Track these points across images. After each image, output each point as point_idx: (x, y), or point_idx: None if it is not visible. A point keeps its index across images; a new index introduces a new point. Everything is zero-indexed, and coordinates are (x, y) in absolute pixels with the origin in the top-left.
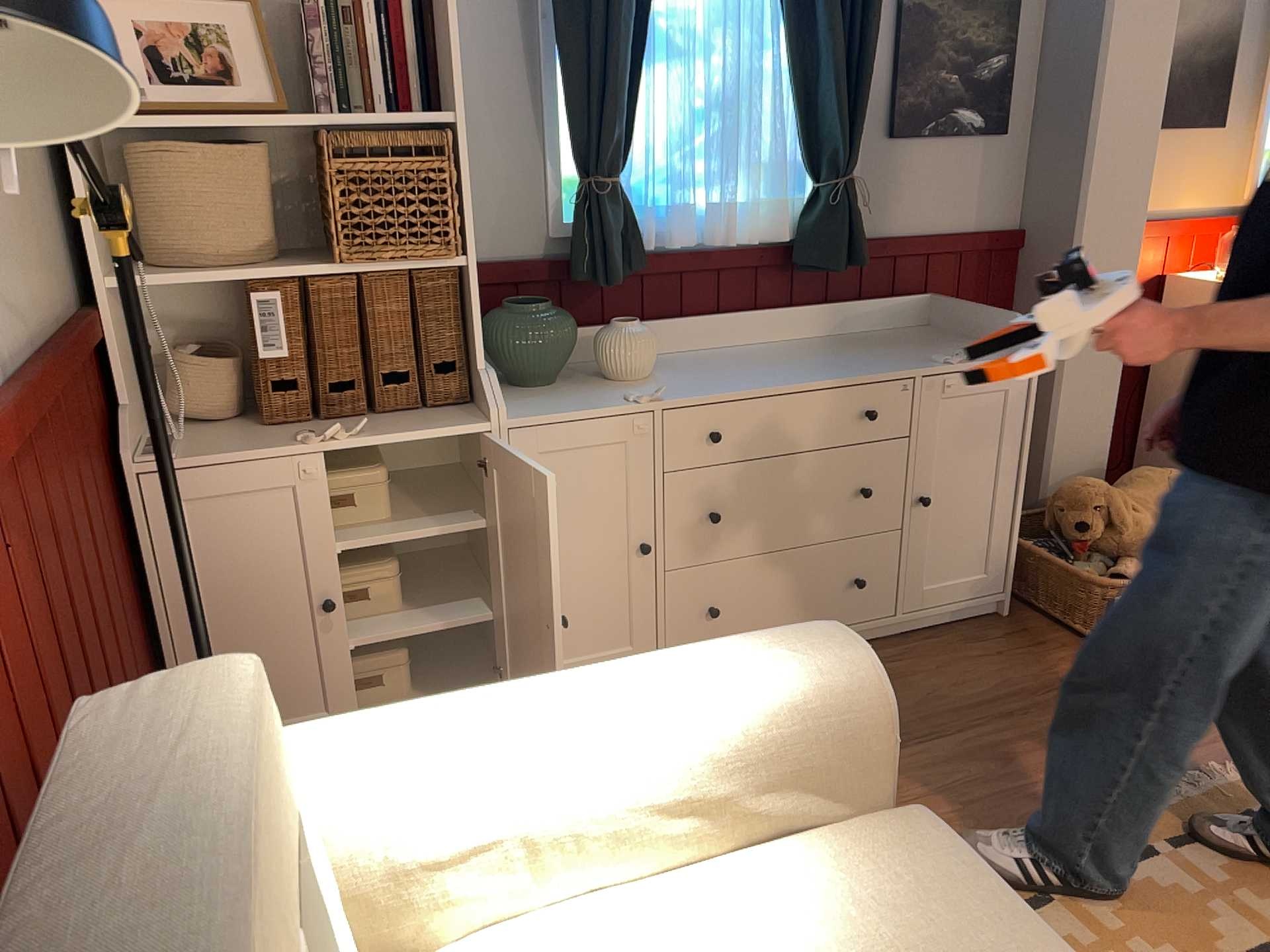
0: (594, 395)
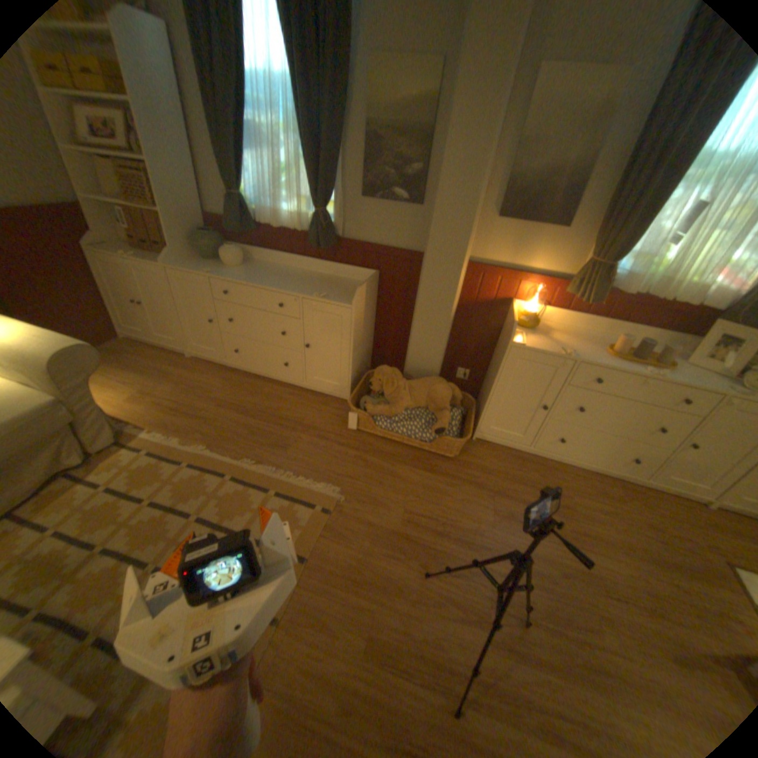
0: (203, 267)
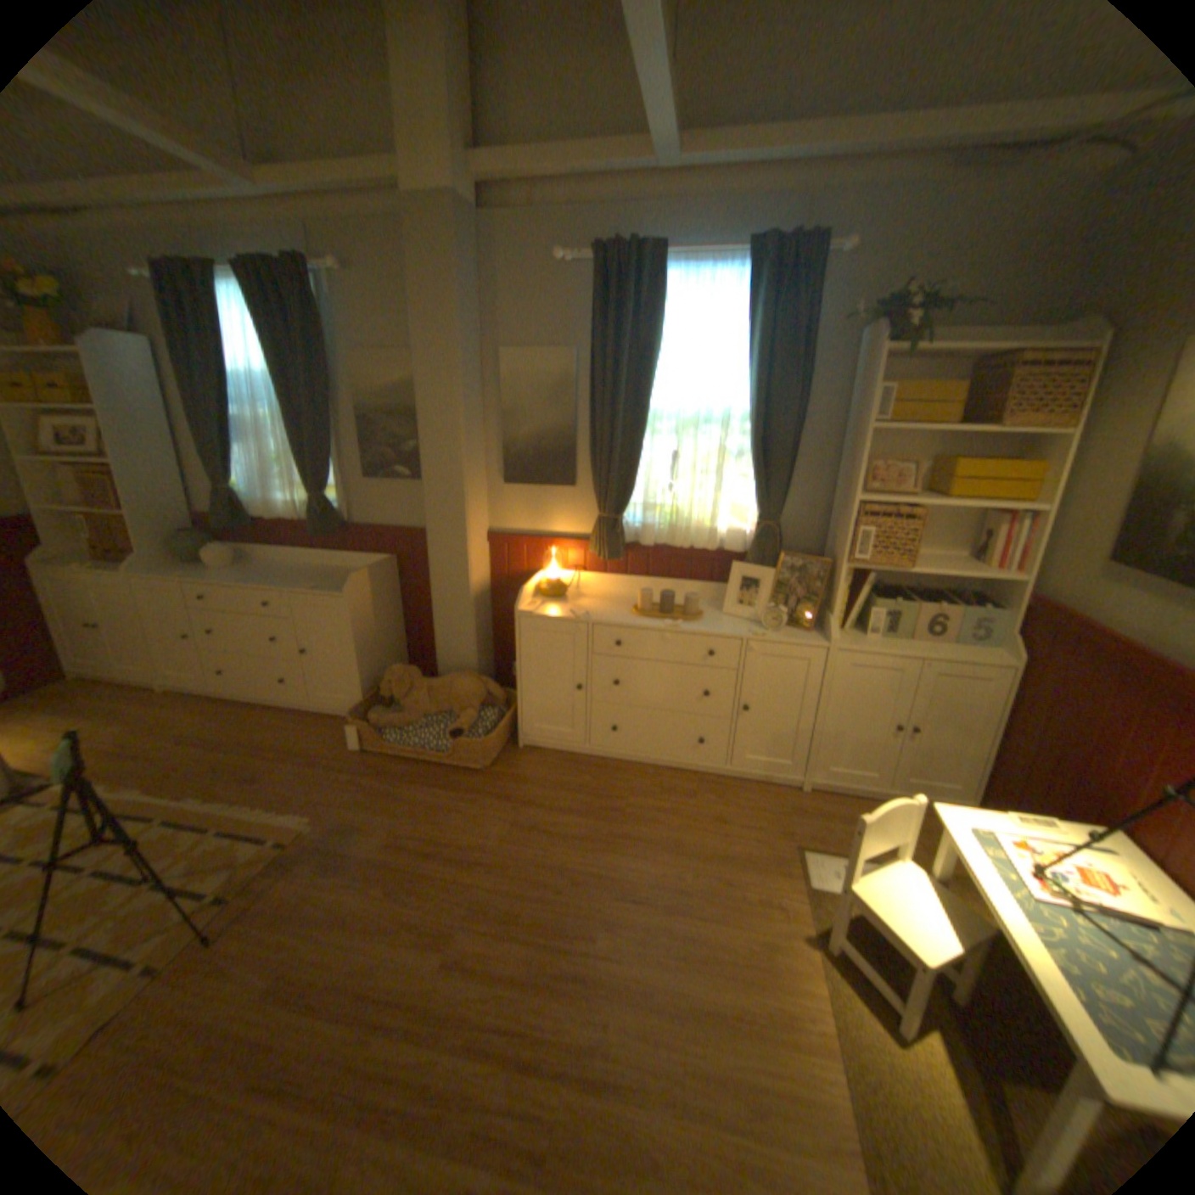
0: (176, 574)
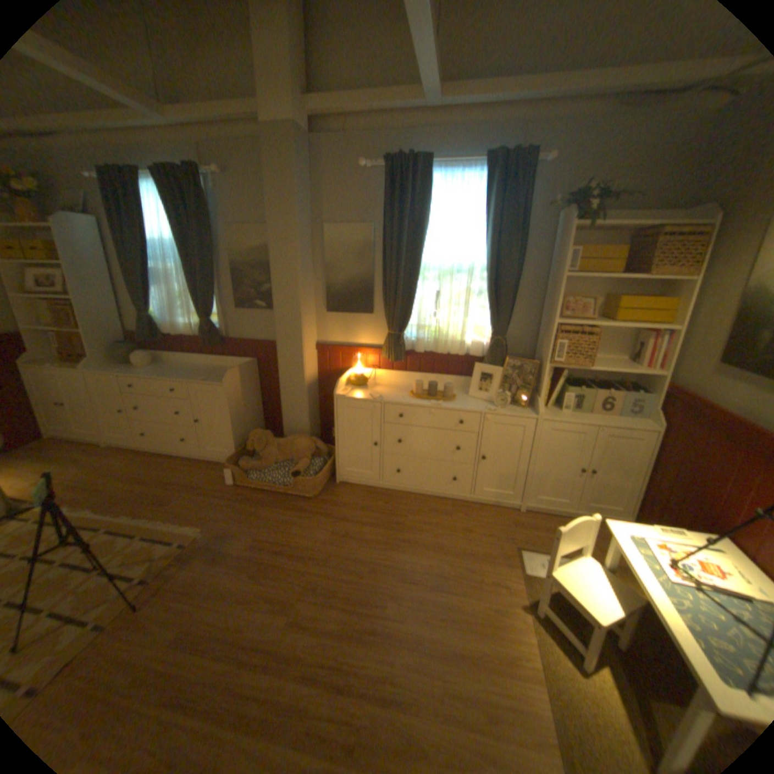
0: (114, 370)
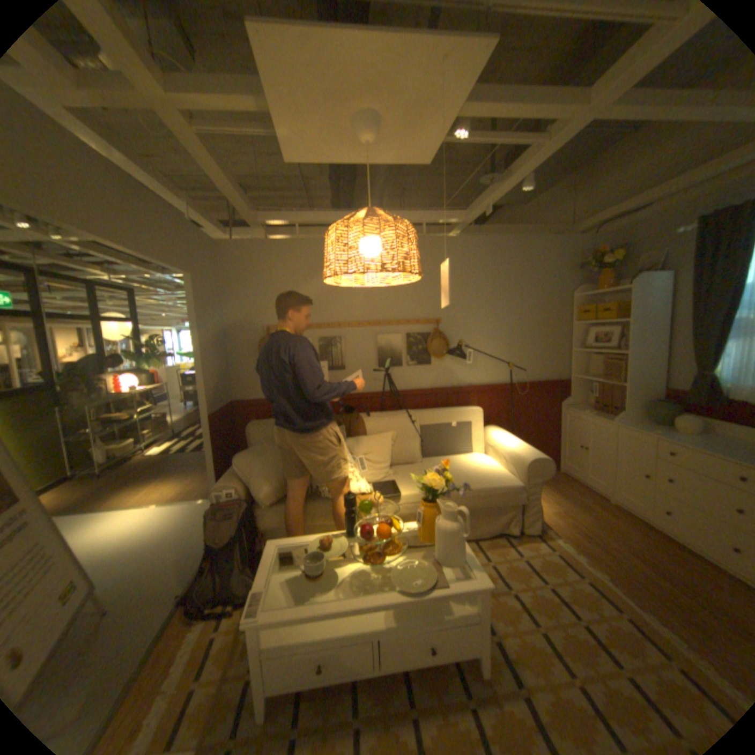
0: (654, 429)
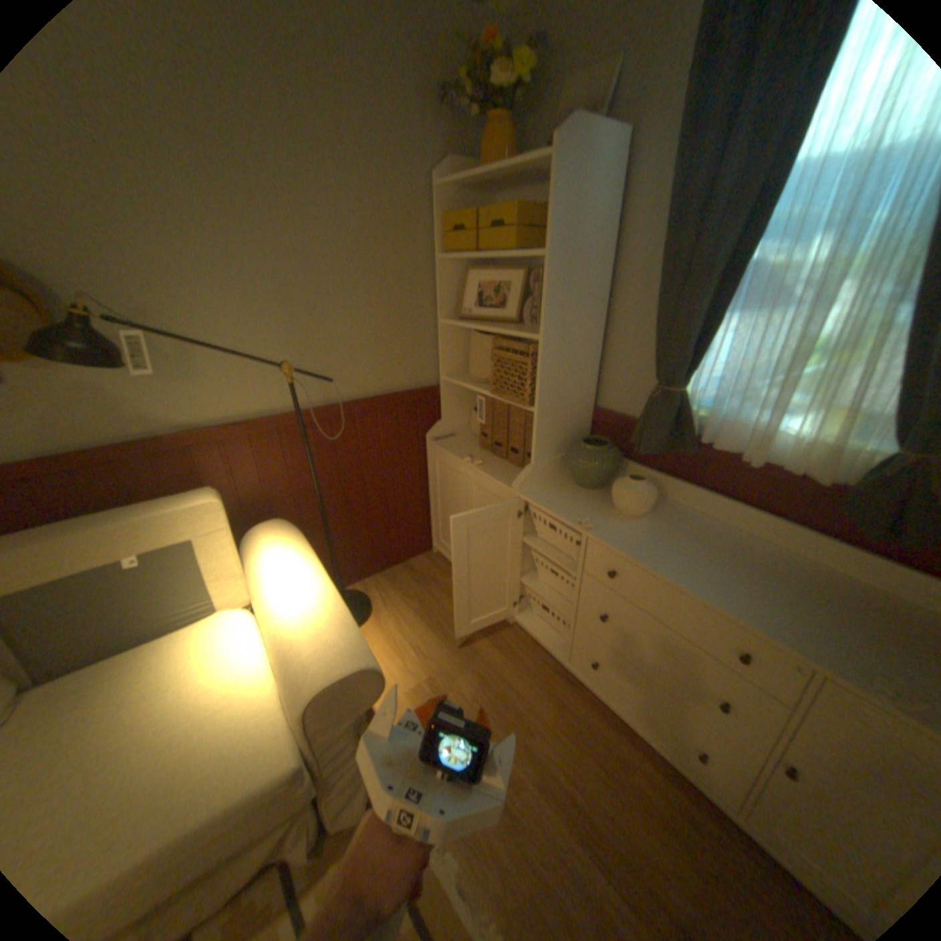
0: (579, 507)
